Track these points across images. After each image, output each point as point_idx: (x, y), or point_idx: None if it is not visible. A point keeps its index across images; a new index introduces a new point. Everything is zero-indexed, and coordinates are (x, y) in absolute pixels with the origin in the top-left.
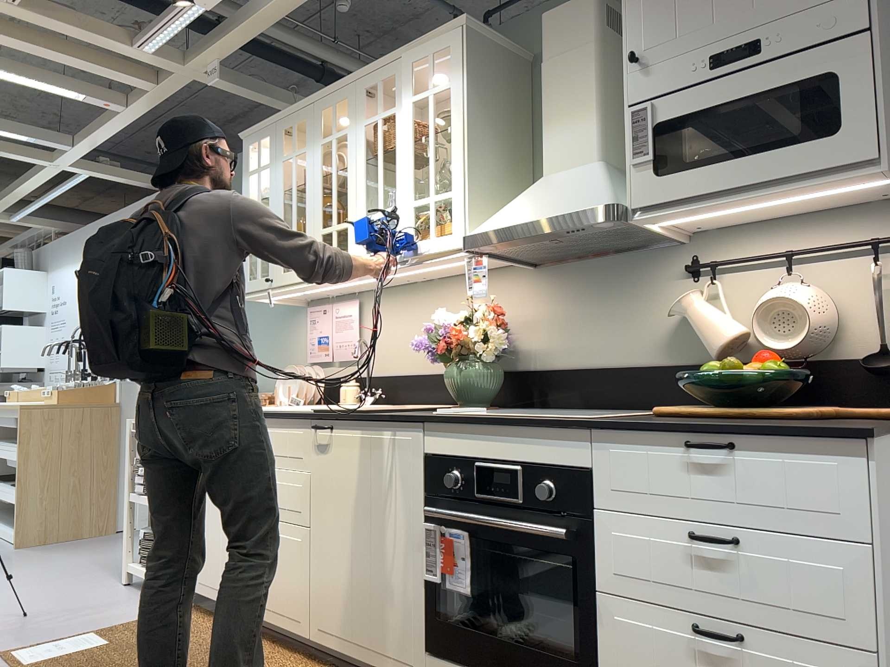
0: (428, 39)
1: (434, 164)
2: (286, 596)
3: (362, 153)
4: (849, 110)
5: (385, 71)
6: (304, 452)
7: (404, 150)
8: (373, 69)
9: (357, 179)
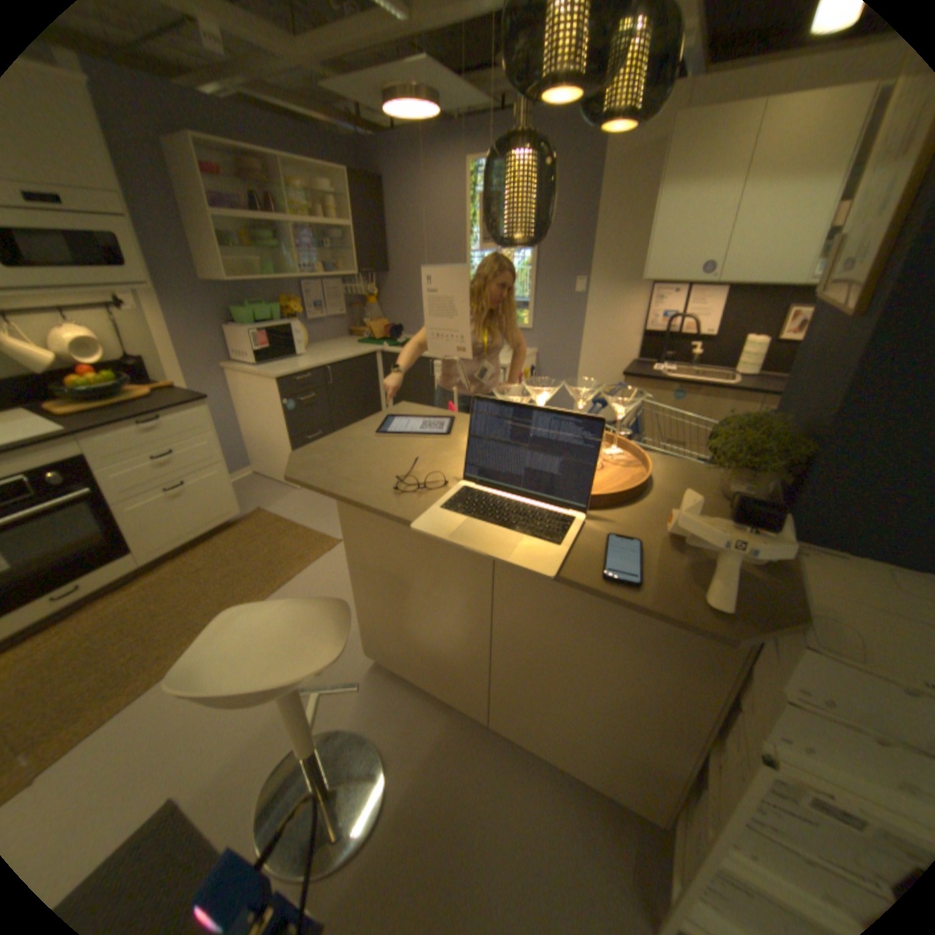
0: None
1: None
2: None
3: None
4: (130, 257)
5: None
6: None
7: None
8: None
9: None
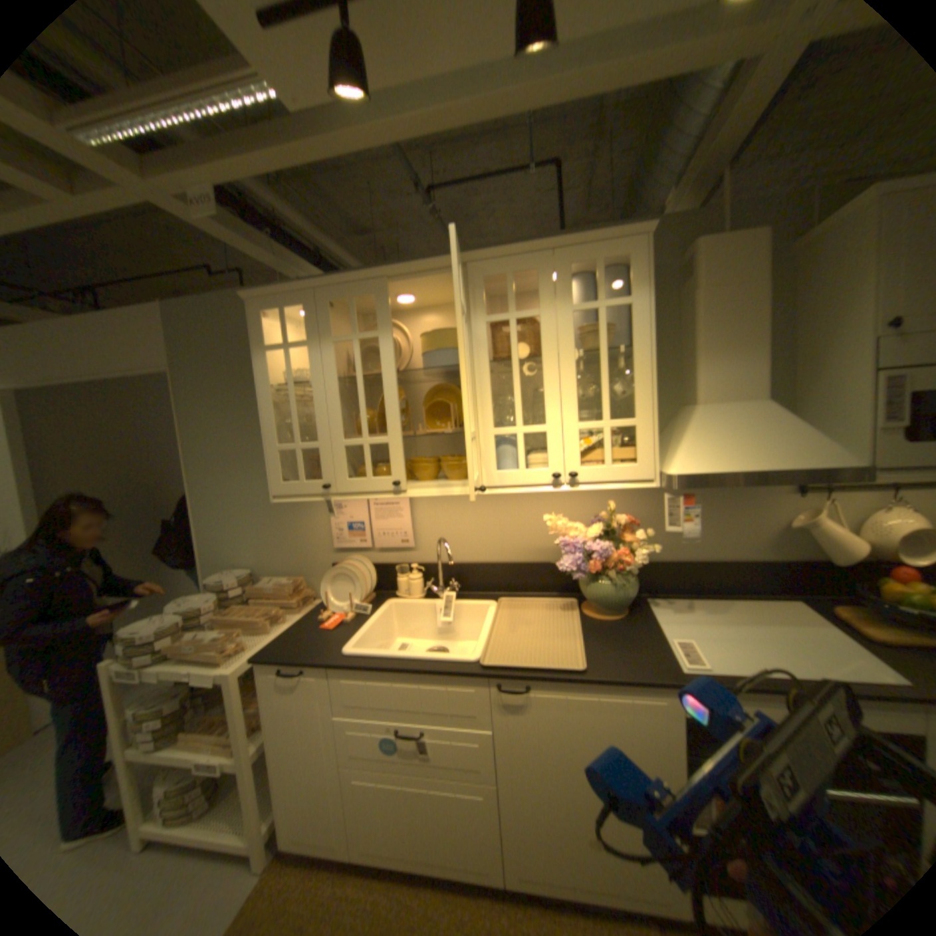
0: (595, 237)
1: (607, 388)
2: (463, 855)
3: (484, 357)
4: None
5: (520, 263)
6: (481, 712)
7: (557, 363)
8: (499, 255)
9: (479, 386)
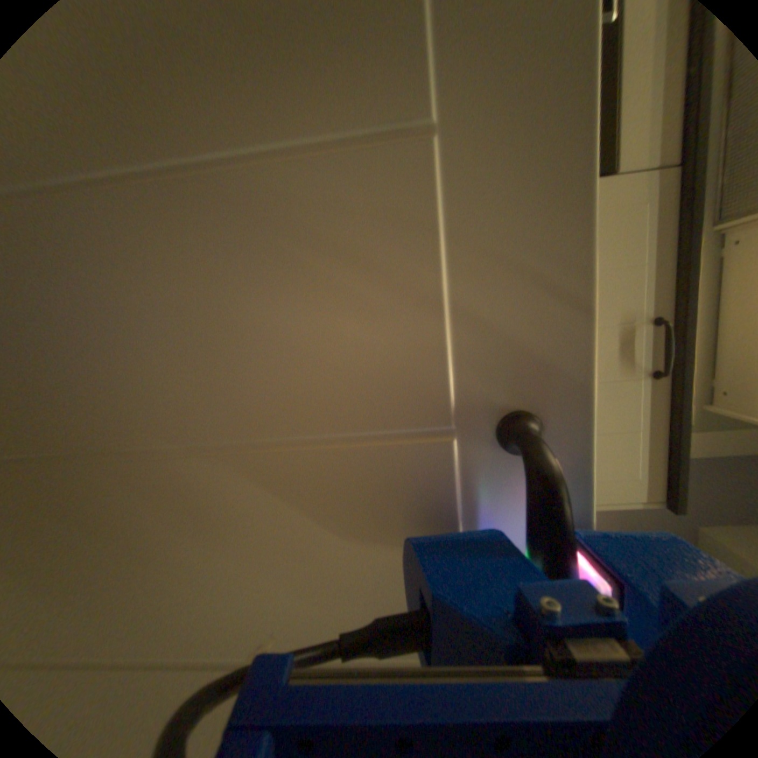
0: None
1: None
2: None
3: None
4: None
5: None
6: None
7: None
8: None
9: None
